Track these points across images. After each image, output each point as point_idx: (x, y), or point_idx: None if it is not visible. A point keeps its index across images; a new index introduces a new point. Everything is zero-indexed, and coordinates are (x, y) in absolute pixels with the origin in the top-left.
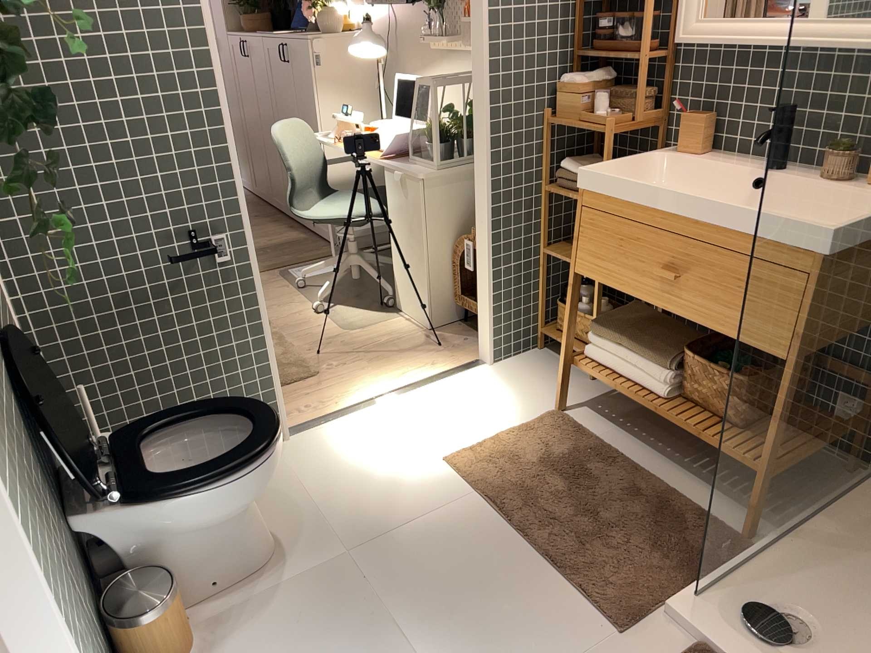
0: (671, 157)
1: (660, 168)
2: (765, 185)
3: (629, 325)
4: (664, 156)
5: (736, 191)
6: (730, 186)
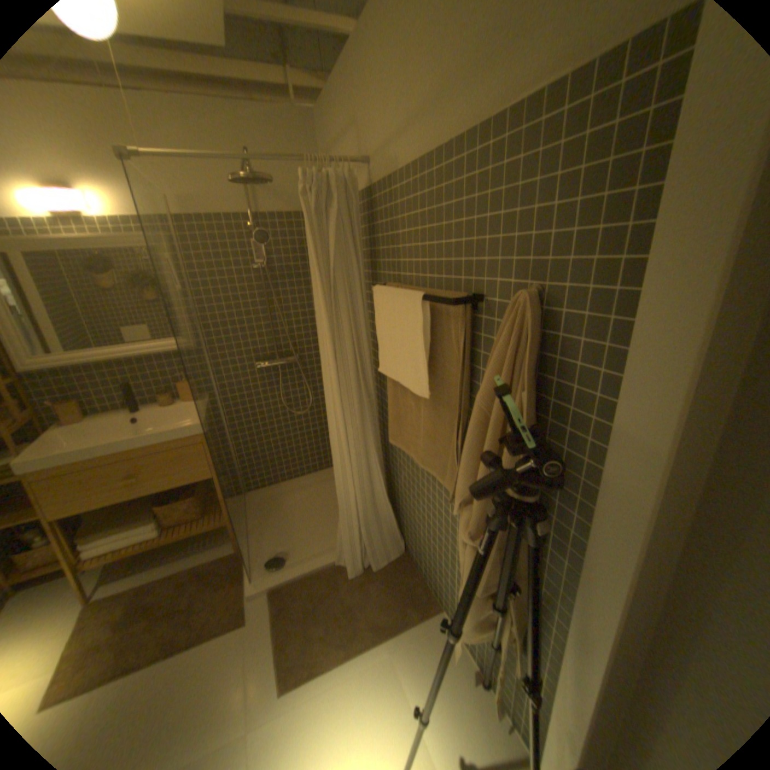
0: (60, 429)
1: (58, 438)
2: (135, 419)
3: (95, 525)
4: (57, 430)
5: (120, 428)
6: (113, 428)
